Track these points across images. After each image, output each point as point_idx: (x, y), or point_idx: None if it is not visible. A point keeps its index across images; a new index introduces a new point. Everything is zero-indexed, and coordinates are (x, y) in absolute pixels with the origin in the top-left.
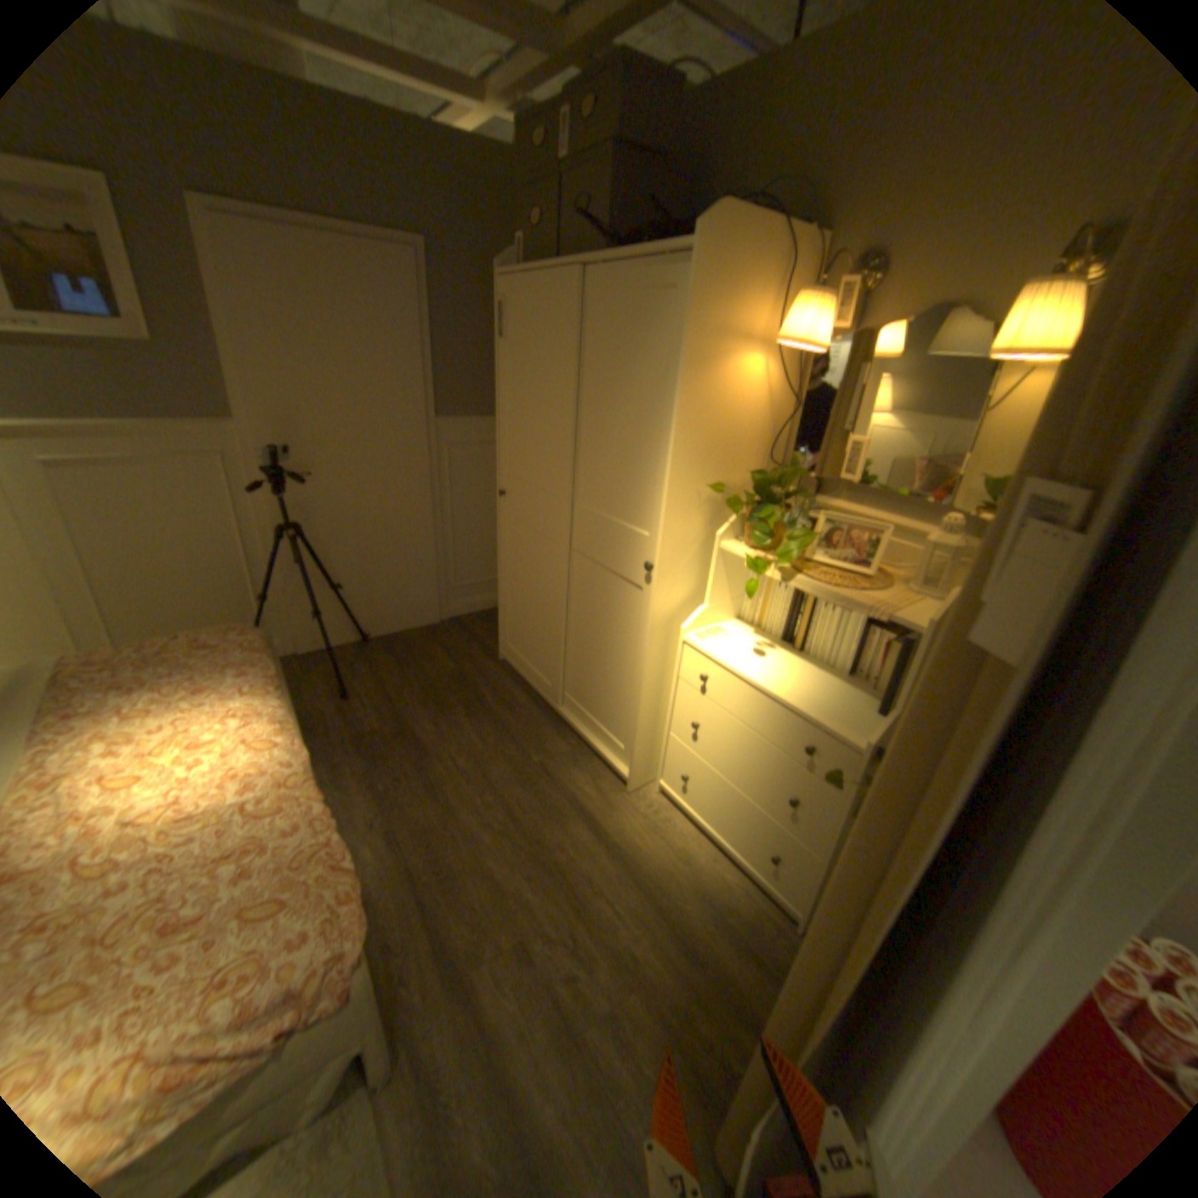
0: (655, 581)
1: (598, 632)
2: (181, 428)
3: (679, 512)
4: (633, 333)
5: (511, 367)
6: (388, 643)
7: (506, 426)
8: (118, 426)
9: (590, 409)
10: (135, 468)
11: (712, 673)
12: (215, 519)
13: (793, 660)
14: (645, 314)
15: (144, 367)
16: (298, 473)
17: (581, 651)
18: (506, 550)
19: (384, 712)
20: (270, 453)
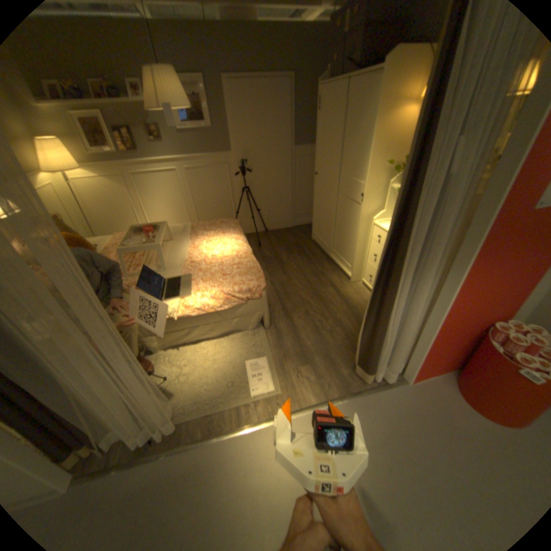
0: (365, 200)
1: (345, 224)
2: (218, 156)
3: (375, 173)
4: (364, 103)
5: (322, 122)
6: (274, 233)
7: (319, 147)
8: (202, 156)
9: (348, 136)
10: (206, 170)
11: (383, 234)
12: (225, 186)
13: None
14: (369, 96)
15: (209, 136)
16: (249, 170)
17: (339, 232)
18: (316, 196)
19: (272, 252)
20: (241, 163)
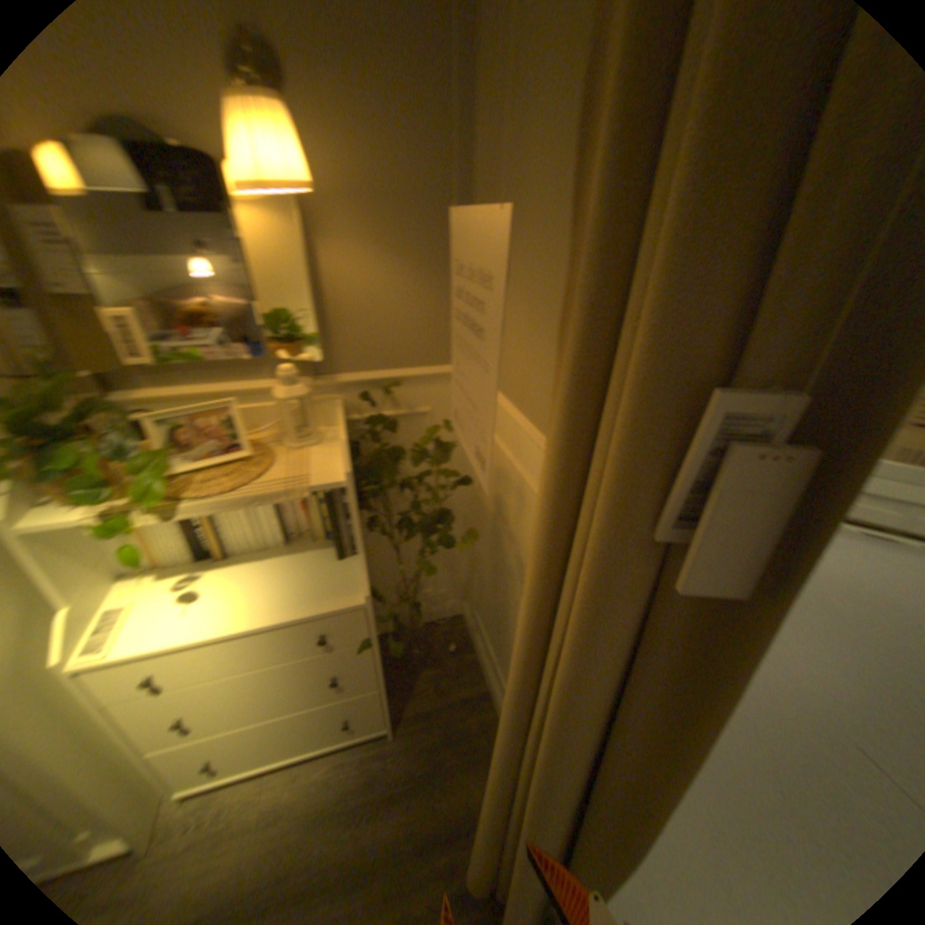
0: None
1: None
2: None
3: None
4: None
5: None
6: None
7: None
8: None
9: None
10: None
11: (149, 672)
12: None
13: (225, 576)
14: None
15: None
16: None
17: None
18: None
19: None
20: None
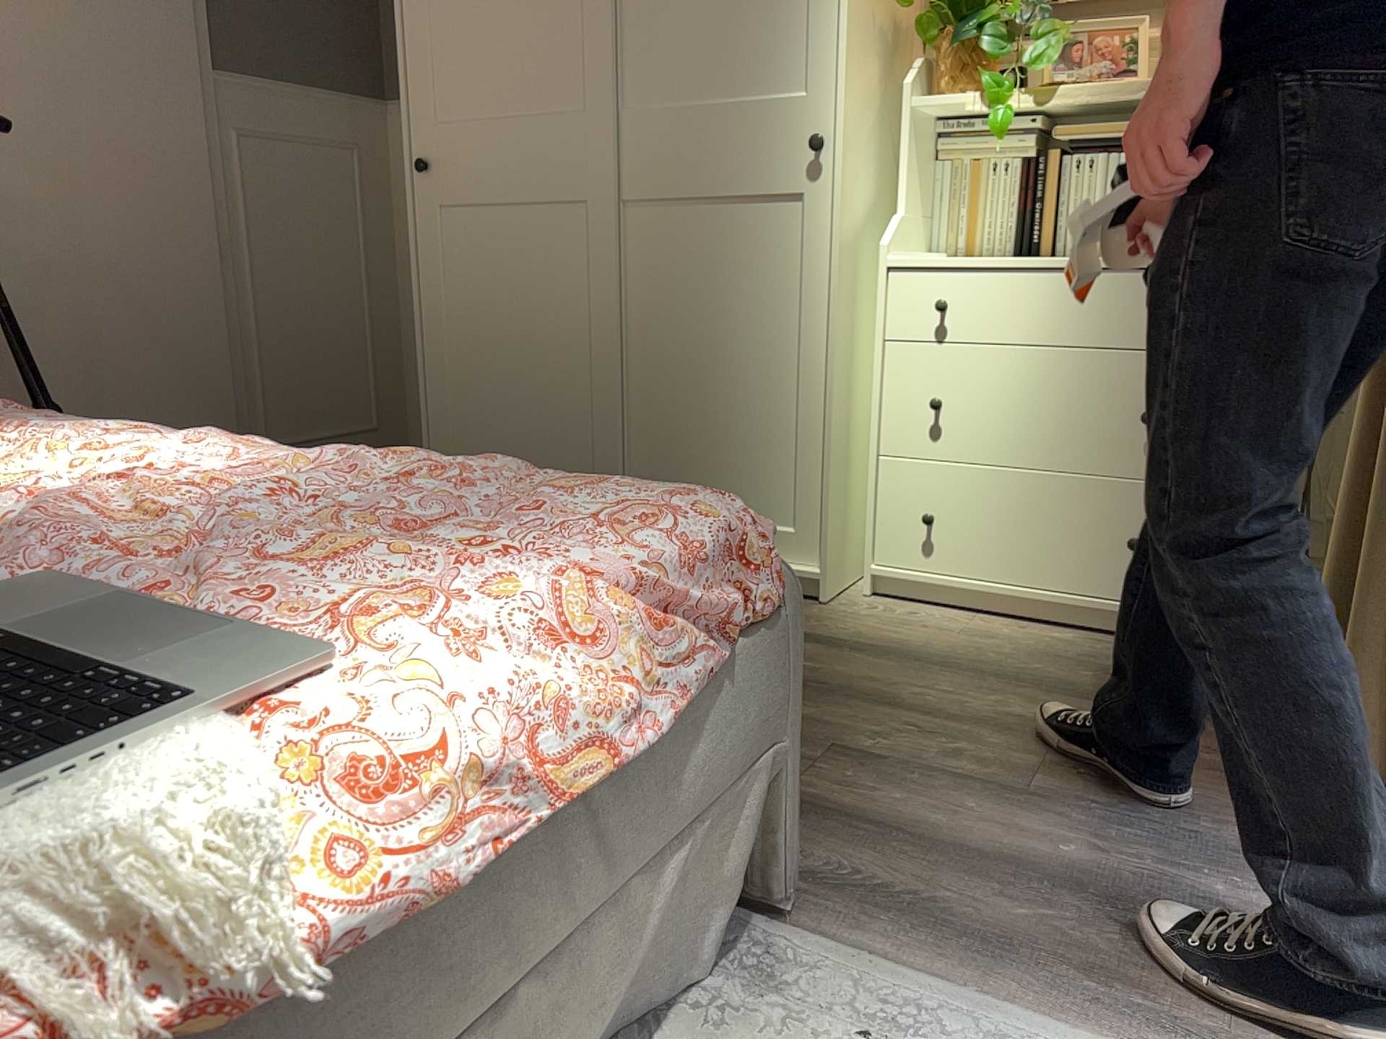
0: (829, 168)
1: (702, 334)
2: None
3: (857, 36)
4: None
5: None
6: None
7: (424, 32)
8: None
9: None
10: None
11: (954, 294)
12: None
13: (1054, 259)
14: None
15: None
16: None
17: (663, 397)
18: (437, 284)
19: None
20: None
